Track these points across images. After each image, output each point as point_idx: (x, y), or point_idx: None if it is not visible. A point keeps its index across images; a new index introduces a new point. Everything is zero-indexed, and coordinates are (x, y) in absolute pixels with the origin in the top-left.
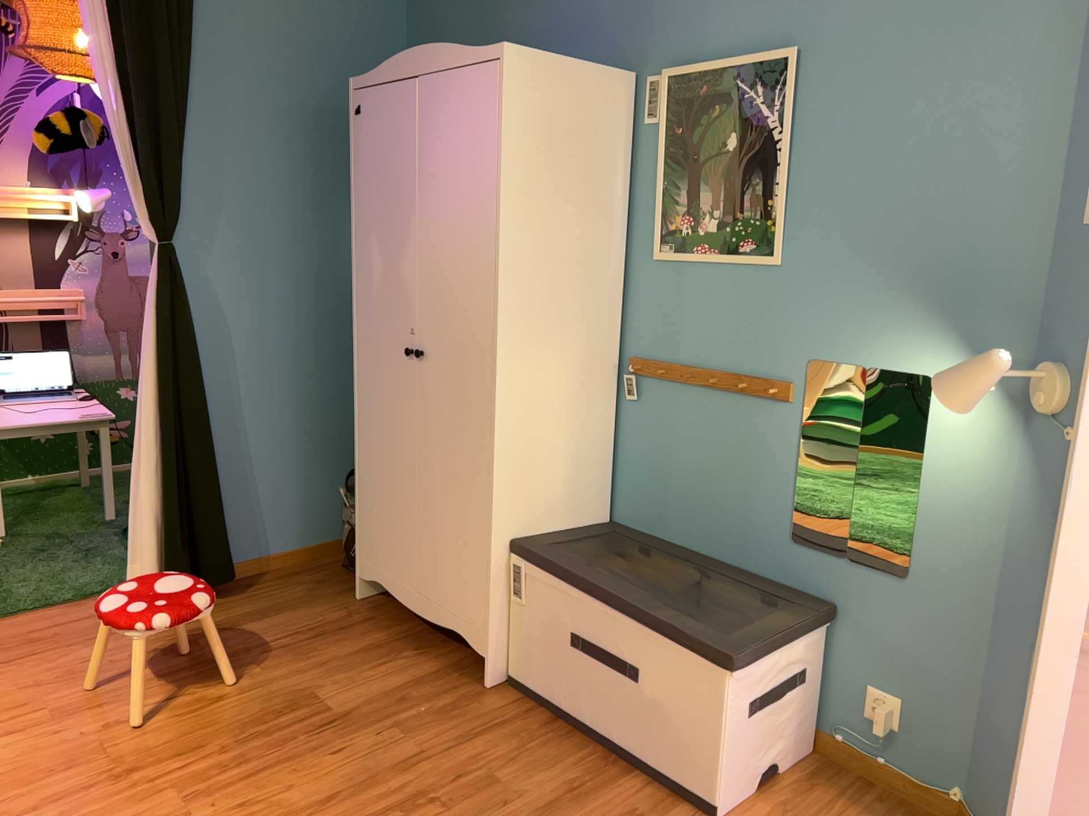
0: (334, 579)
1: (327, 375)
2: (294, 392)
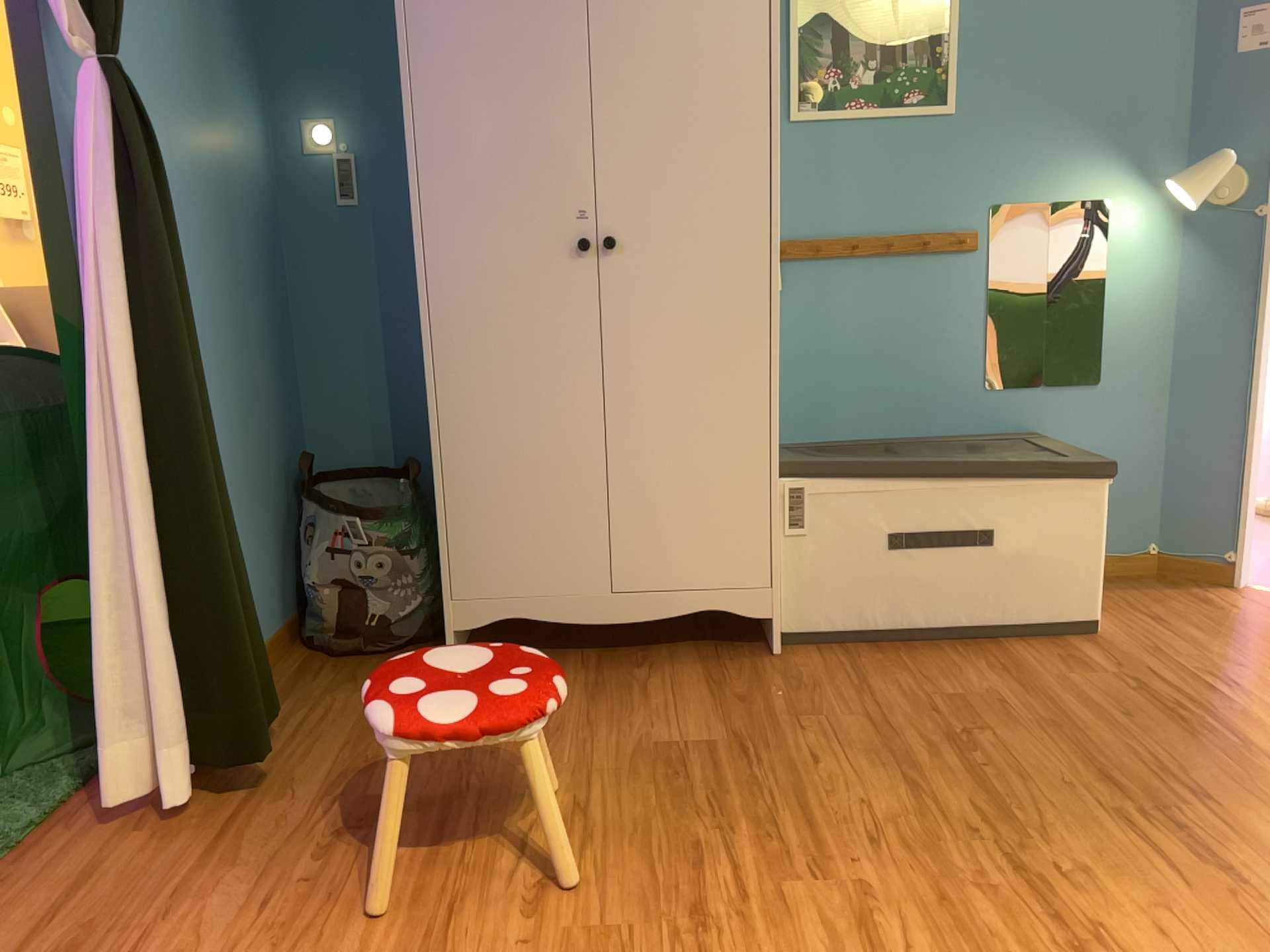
0: (366, 661)
1: (244, 351)
2: (221, 378)
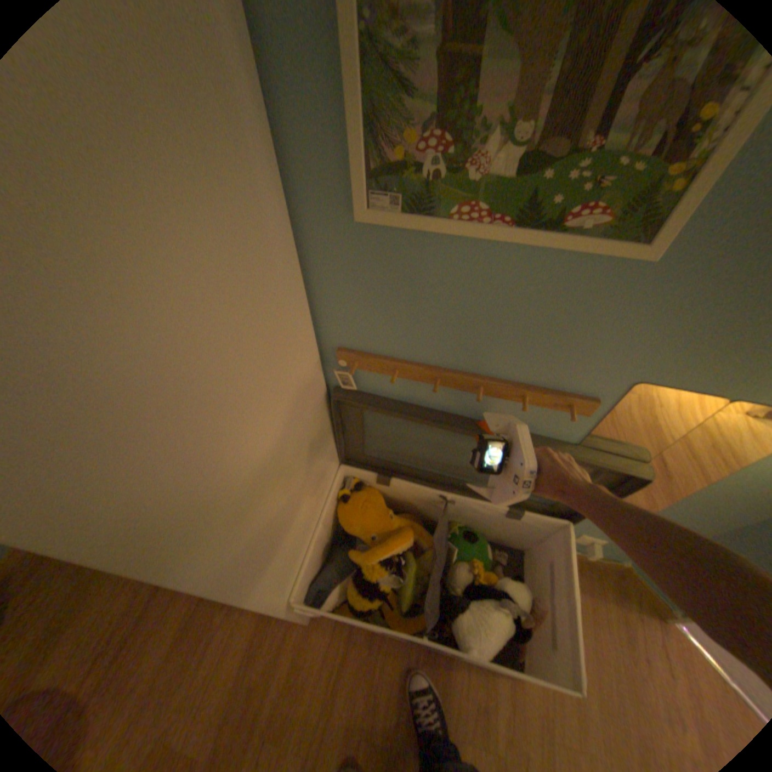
0: None
1: None
2: None
